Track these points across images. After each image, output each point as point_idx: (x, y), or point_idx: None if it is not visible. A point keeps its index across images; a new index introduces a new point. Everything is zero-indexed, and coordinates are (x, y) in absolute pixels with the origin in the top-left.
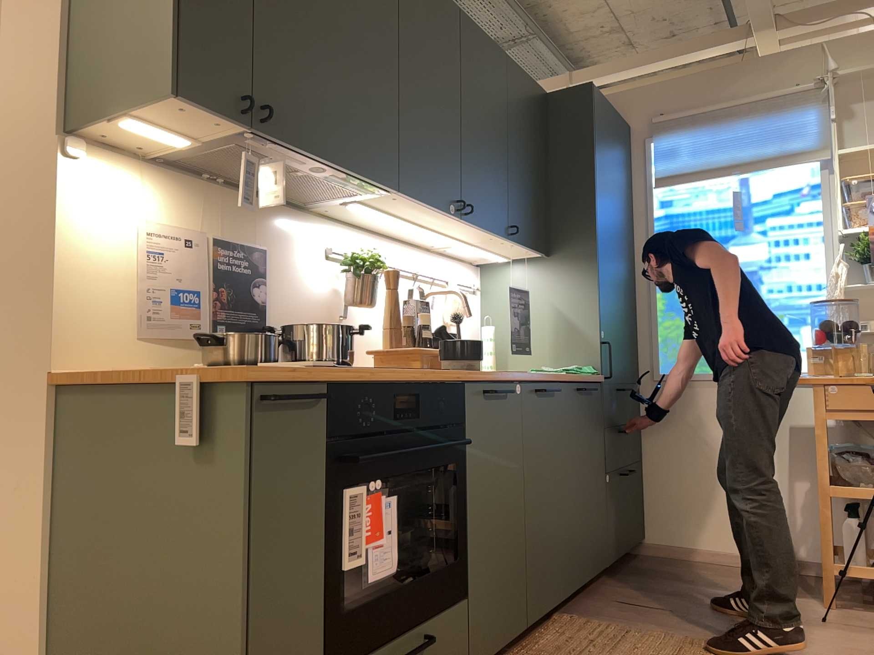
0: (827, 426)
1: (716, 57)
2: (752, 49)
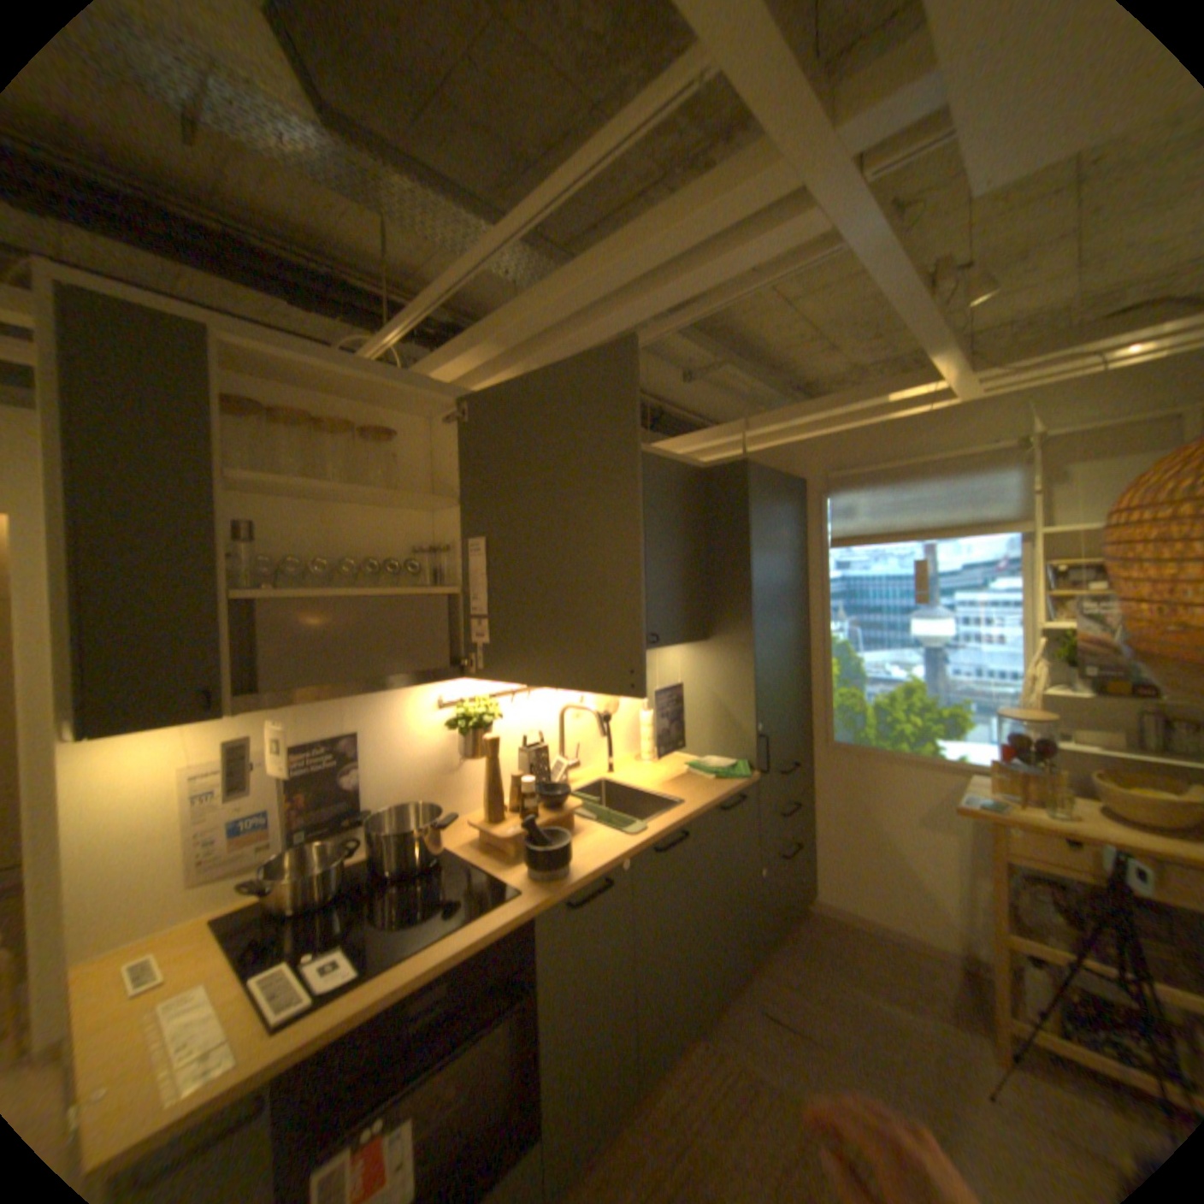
0: (1008, 873)
1: (904, 398)
2: (948, 387)
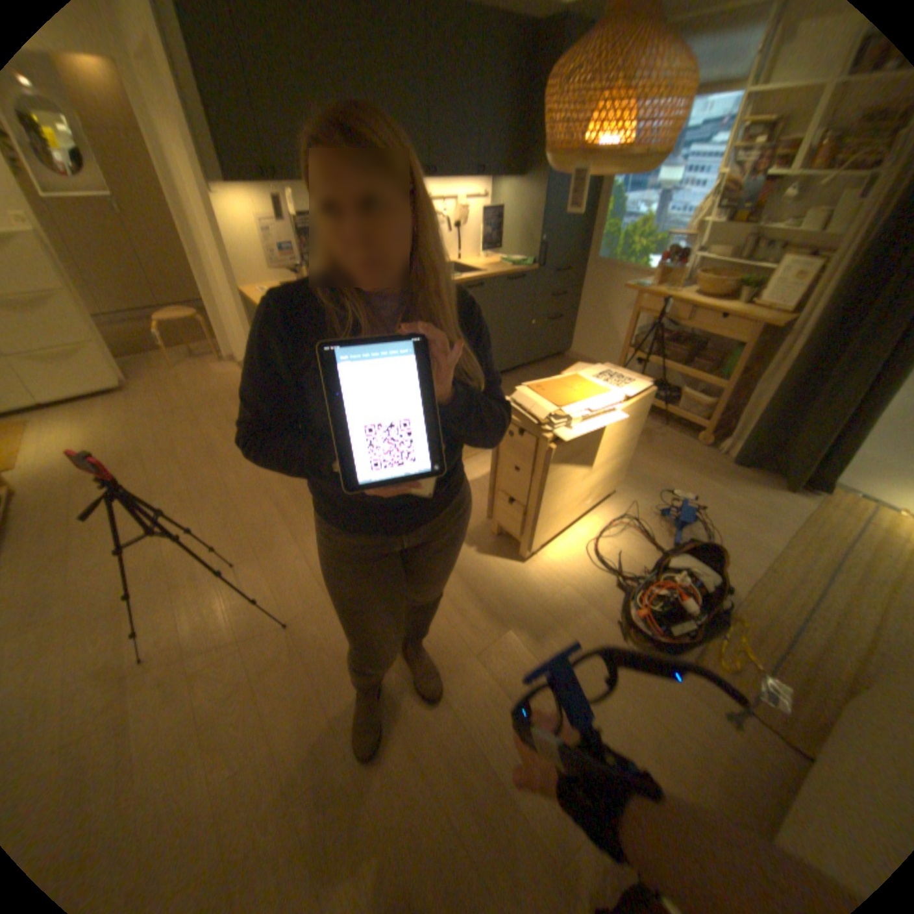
0: (635, 318)
1: None
2: None
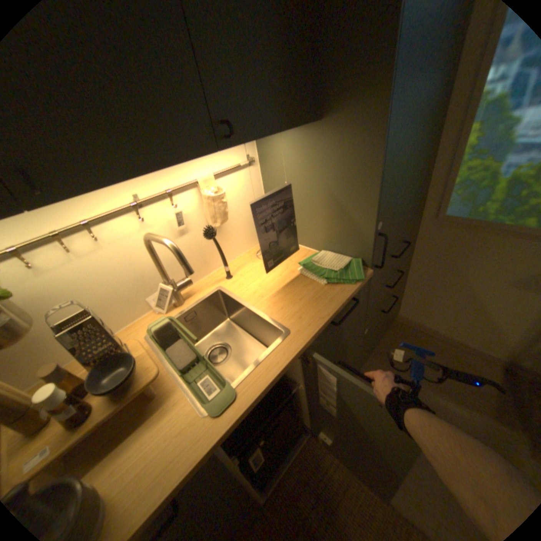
0: None
1: None
2: None
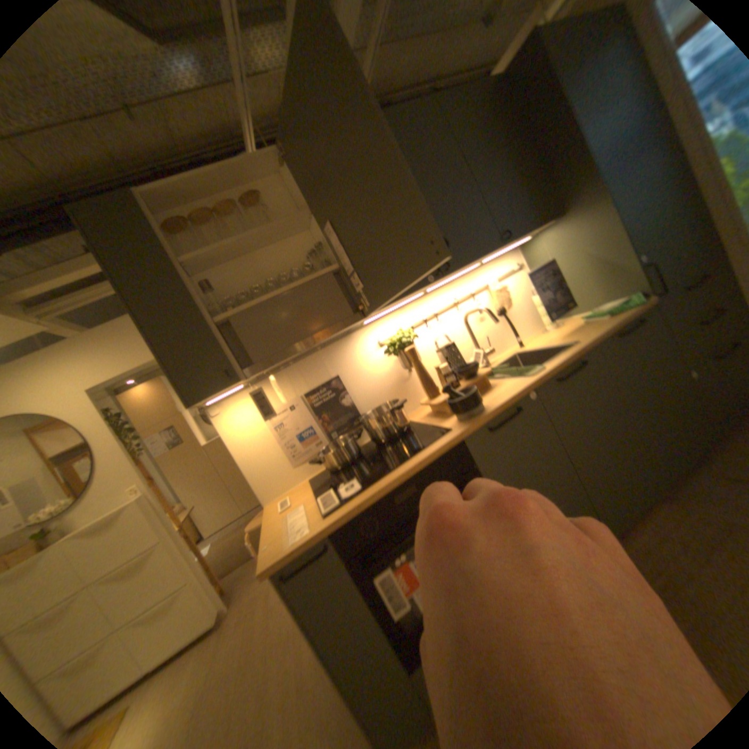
0: None
1: None
2: None
